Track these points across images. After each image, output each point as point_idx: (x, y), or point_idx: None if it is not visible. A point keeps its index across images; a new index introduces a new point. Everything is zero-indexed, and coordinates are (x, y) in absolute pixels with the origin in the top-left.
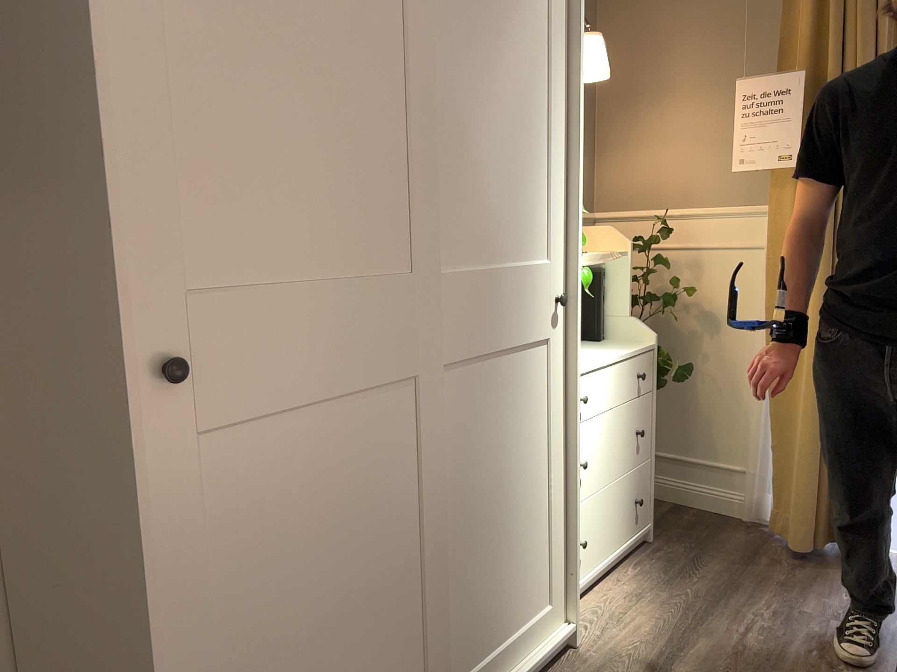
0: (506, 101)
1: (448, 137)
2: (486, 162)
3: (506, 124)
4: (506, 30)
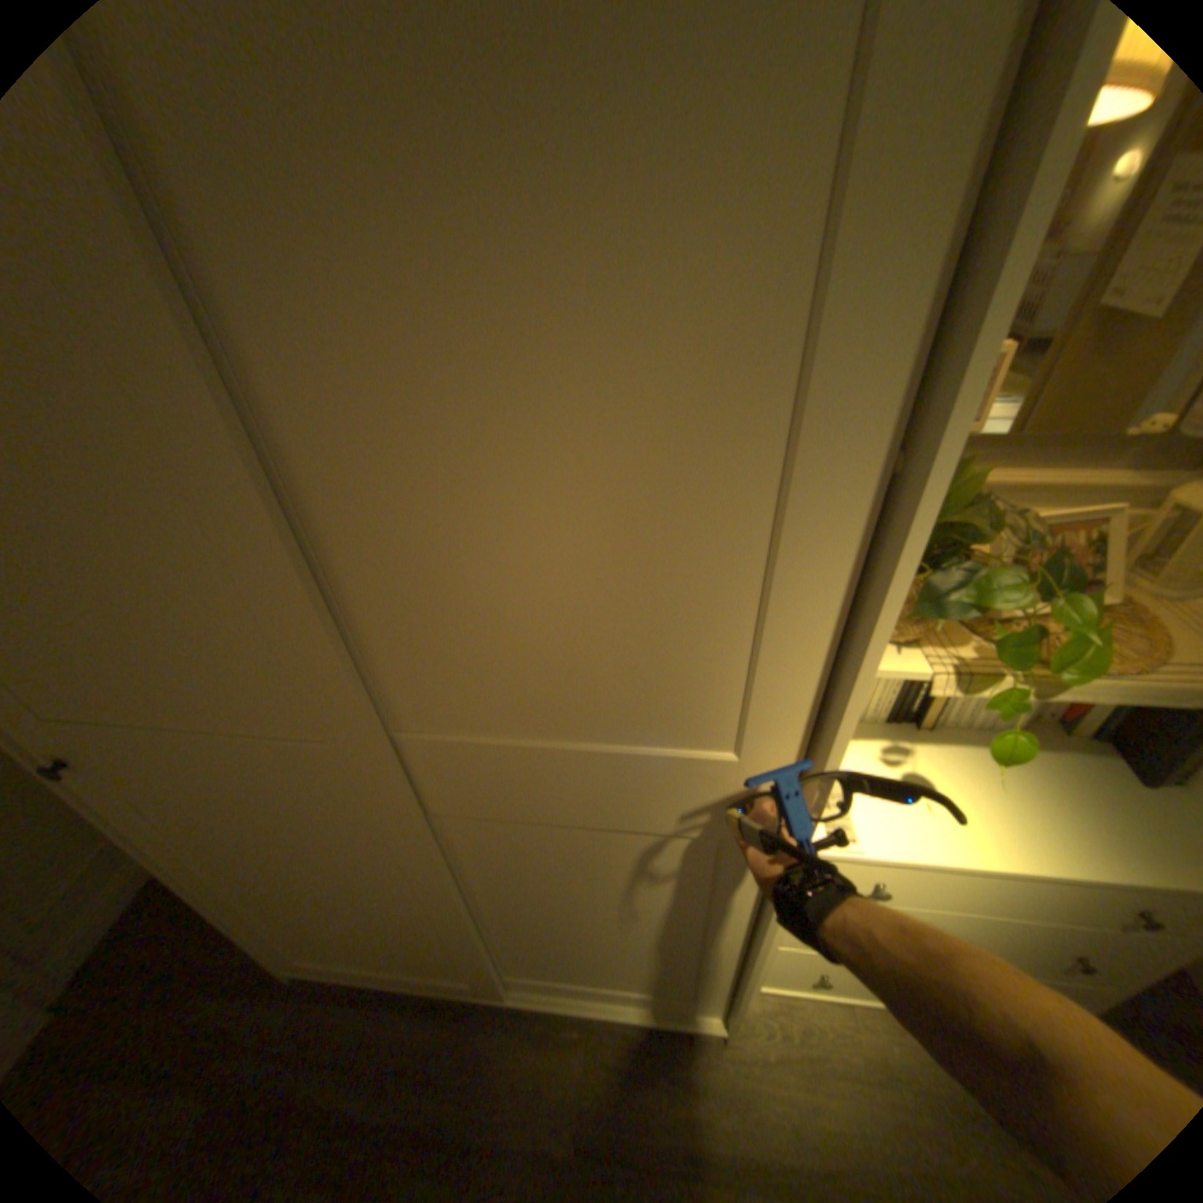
0: (566, 486)
1: (375, 572)
2: (503, 606)
3: (570, 536)
4: (549, 284)
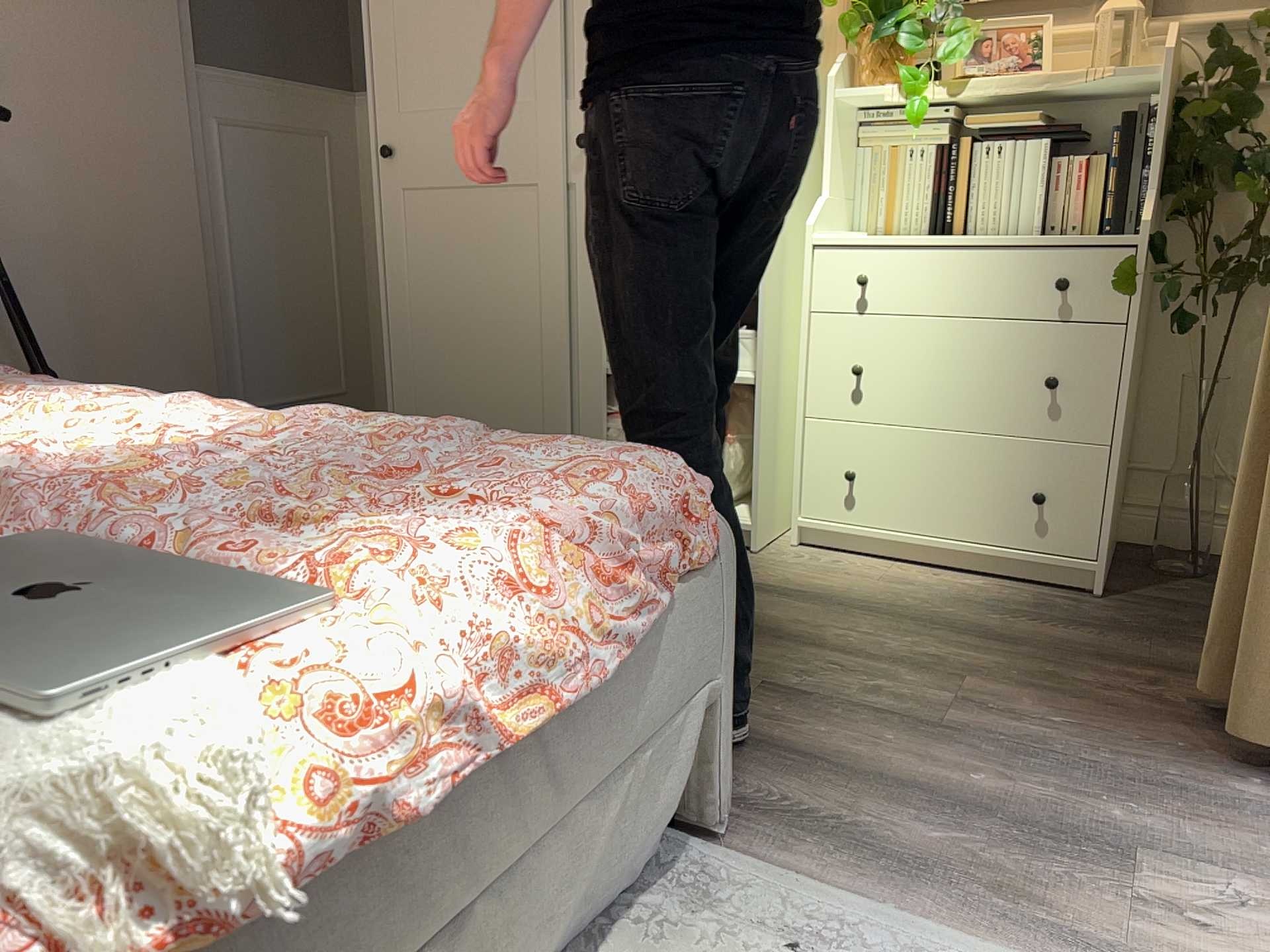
0: None
1: None
2: None
3: None
4: None
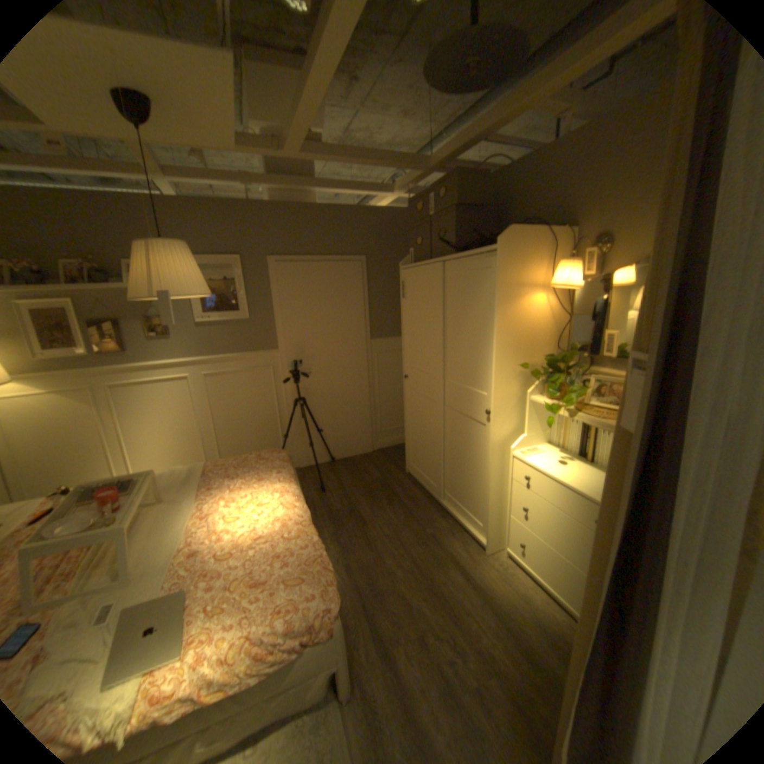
0: (469, 333)
1: (450, 345)
2: (461, 353)
3: (469, 341)
4: (470, 309)
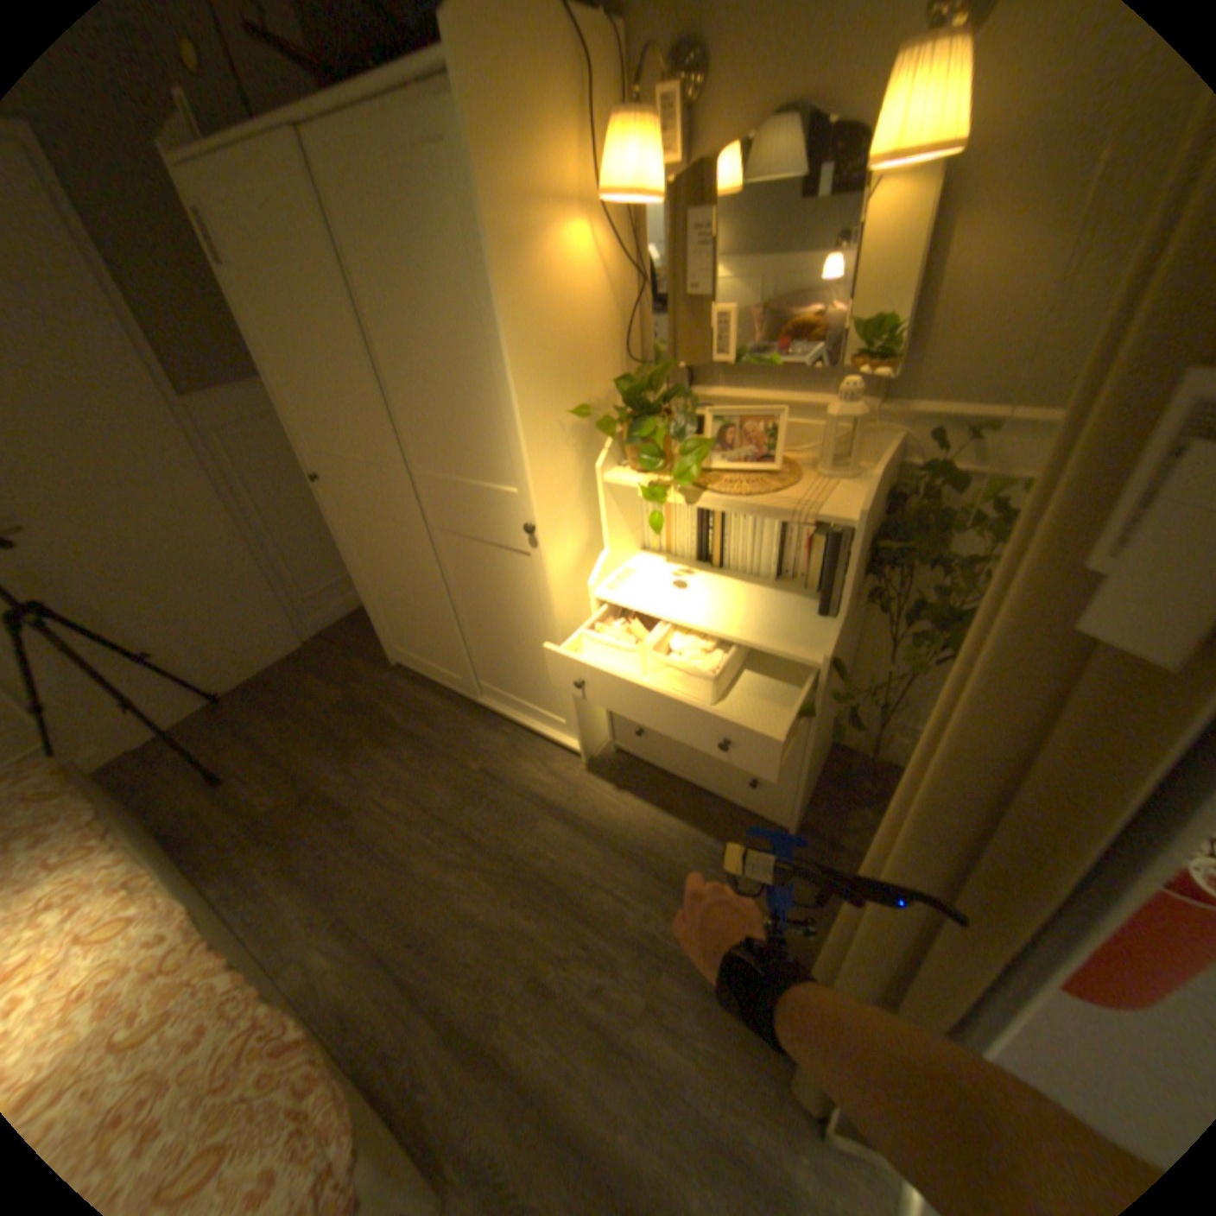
0: (436, 348)
1: (397, 385)
2: (431, 402)
3: (442, 369)
4: (418, 277)
